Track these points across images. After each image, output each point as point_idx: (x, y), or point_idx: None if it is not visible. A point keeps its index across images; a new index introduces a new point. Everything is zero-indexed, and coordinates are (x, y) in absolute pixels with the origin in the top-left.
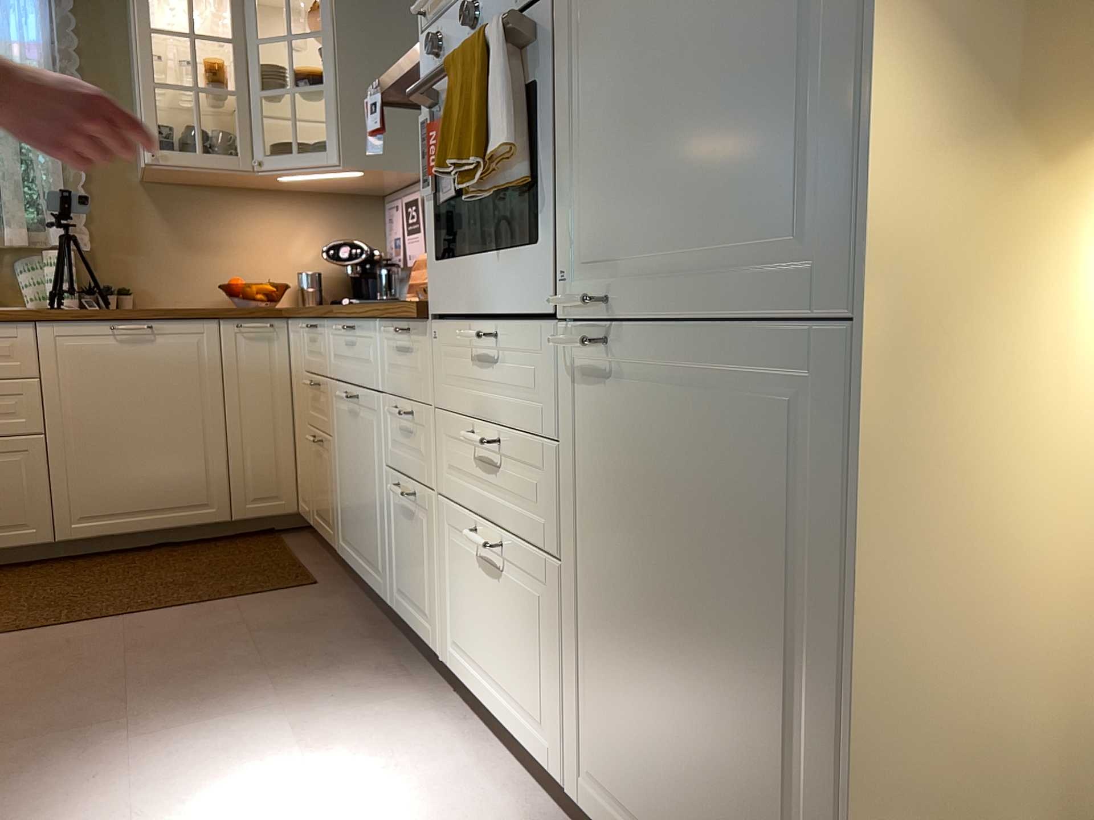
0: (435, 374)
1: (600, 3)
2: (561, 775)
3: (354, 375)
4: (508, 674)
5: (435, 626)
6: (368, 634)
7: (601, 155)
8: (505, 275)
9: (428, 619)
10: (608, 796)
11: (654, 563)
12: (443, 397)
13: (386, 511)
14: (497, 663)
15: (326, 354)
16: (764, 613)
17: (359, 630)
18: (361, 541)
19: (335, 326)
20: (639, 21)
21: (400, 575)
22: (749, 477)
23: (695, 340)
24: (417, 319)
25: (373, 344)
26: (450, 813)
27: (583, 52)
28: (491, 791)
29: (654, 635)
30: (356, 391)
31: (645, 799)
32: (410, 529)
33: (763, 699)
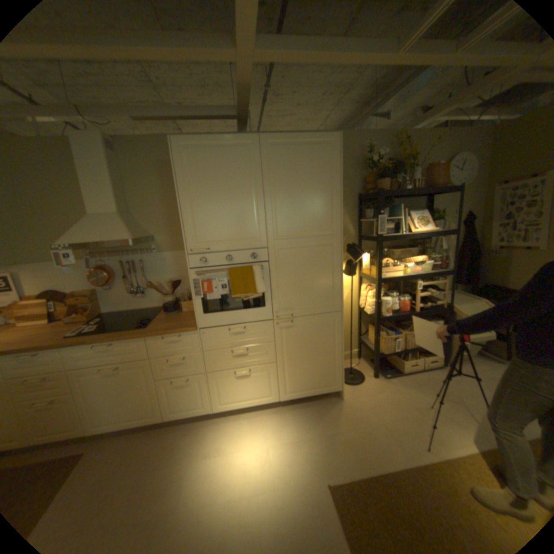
0: (202, 343)
1: (284, 268)
2: (275, 400)
3: (111, 362)
4: (252, 394)
5: (205, 407)
6: (151, 438)
7: (285, 292)
8: (247, 314)
9: (199, 408)
10: (292, 392)
11: (303, 350)
12: (208, 348)
13: (156, 394)
14: (246, 395)
15: (60, 363)
16: (326, 347)
17: (145, 440)
18: (125, 416)
19: (94, 348)
20: (295, 273)
21: (173, 408)
22: (323, 332)
23: (311, 317)
24: (192, 331)
25: (138, 346)
26: (259, 427)
27: (278, 274)
28: (254, 419)
29: (304, 361)
30: (113, 367)
31: (302, 386)
32: (182, 390)
33: (326, 357)
